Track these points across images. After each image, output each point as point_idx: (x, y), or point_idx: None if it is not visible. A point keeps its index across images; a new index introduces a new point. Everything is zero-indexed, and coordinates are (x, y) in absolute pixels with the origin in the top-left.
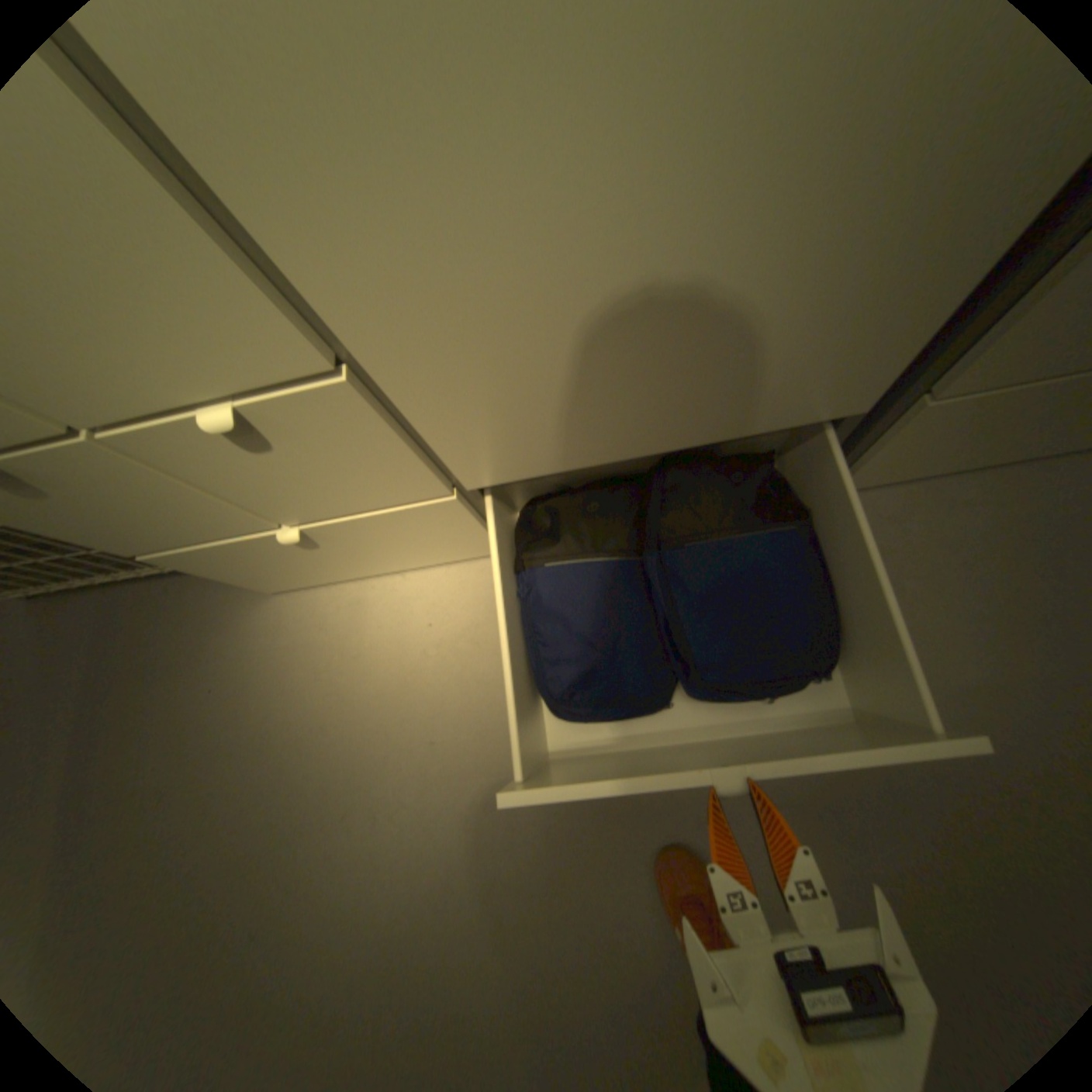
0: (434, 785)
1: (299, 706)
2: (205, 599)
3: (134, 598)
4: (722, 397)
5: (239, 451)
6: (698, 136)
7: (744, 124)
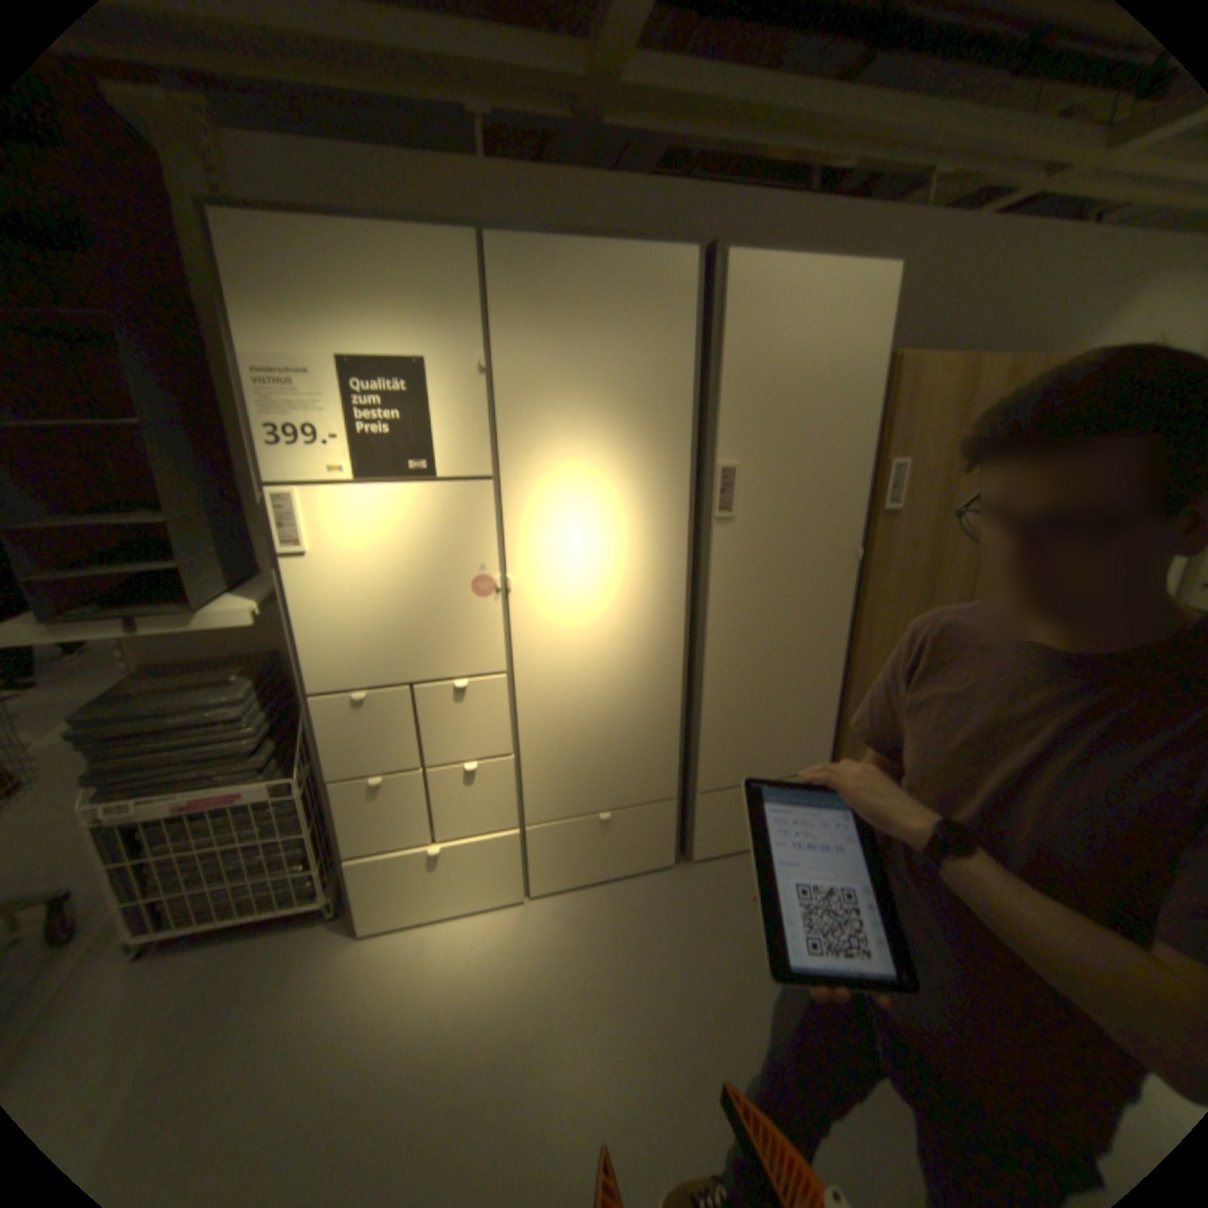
0: (471, 1049)
1: (368, 1010)
2: (300, 947)
3: (236, 952)
4: (623, 782)
5: (460, 785)
6: (604, 711)
7: (612, 710)
